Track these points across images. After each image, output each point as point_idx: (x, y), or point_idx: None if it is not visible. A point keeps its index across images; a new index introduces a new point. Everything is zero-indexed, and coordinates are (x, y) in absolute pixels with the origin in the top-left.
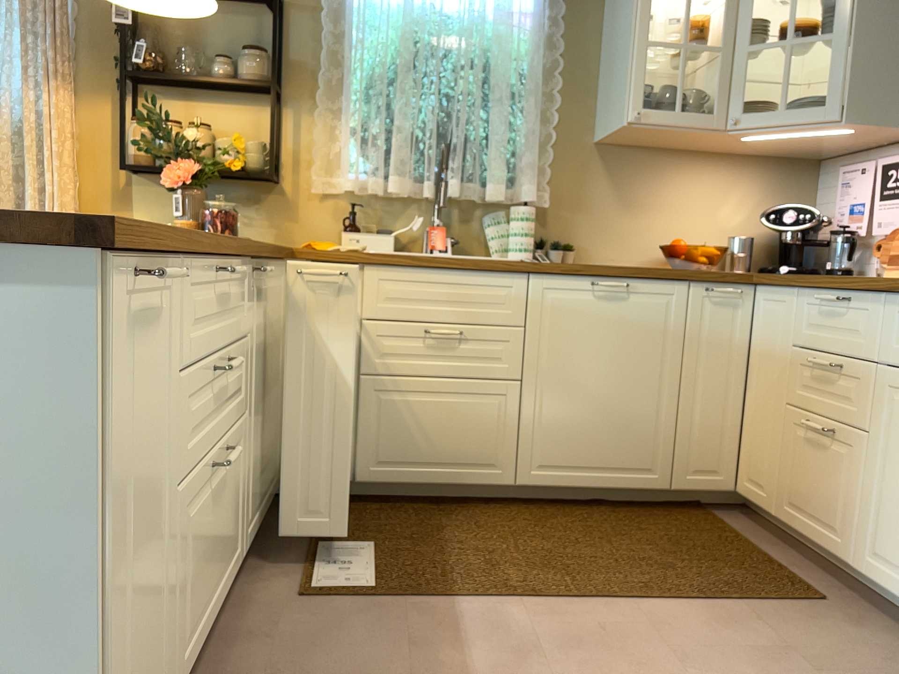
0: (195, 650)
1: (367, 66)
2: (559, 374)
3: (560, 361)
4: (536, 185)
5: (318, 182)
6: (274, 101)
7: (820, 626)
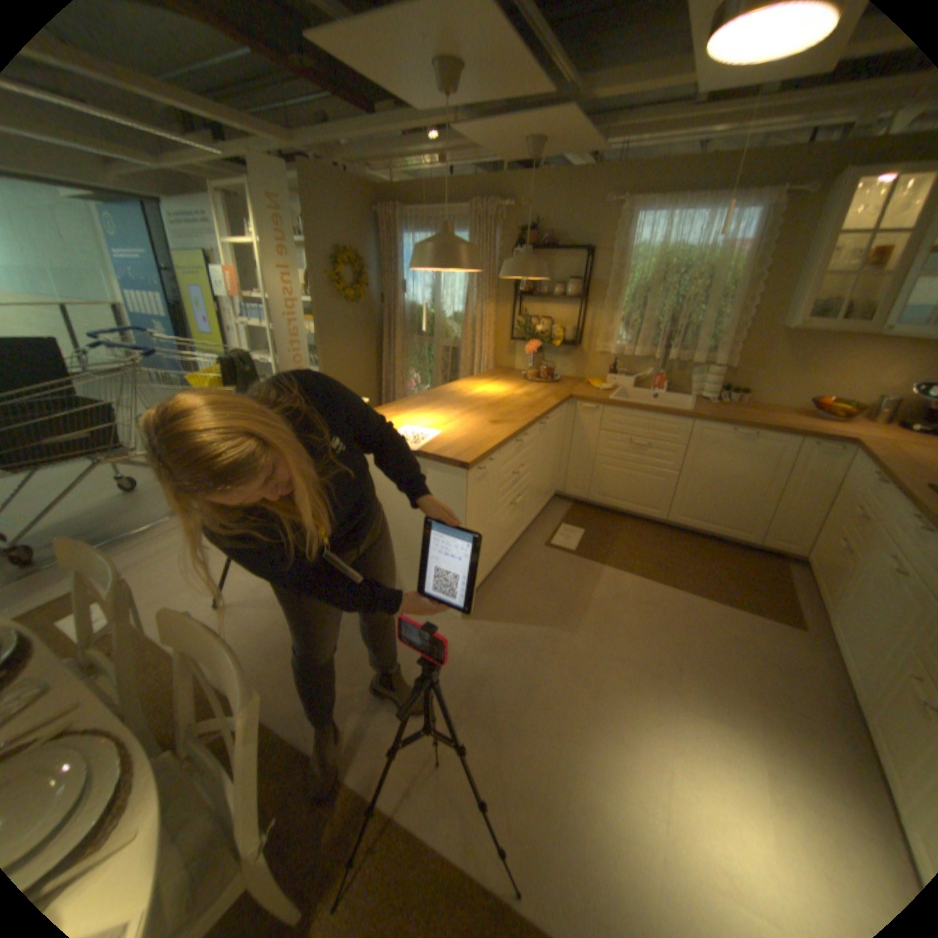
0: (501, 557)
1: (634, 281)
2: (701, 473)
3: (703, 467)
4: (730, 352)
5: (598, 346)
6: (579, 307)
7: (785, 639)
